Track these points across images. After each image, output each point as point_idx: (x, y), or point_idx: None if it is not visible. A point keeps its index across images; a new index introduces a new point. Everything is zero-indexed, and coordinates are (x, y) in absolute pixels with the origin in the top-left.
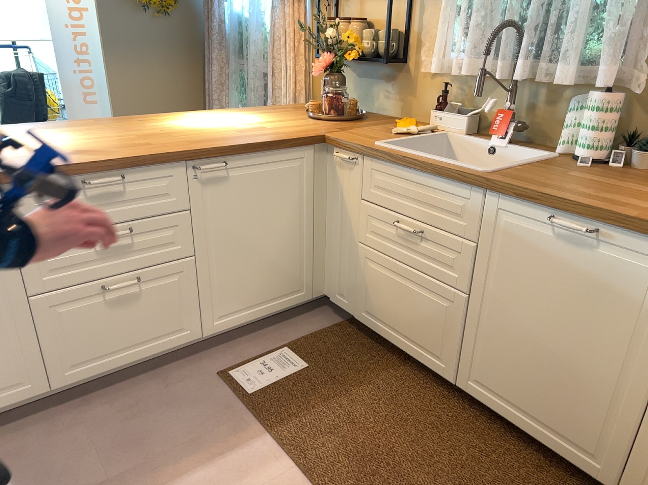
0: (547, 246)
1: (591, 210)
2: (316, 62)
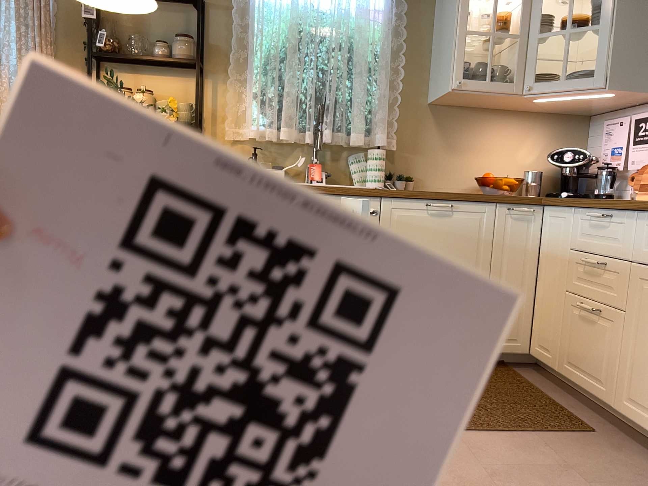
0: (426, 222)
1: (449, 194)
2: None
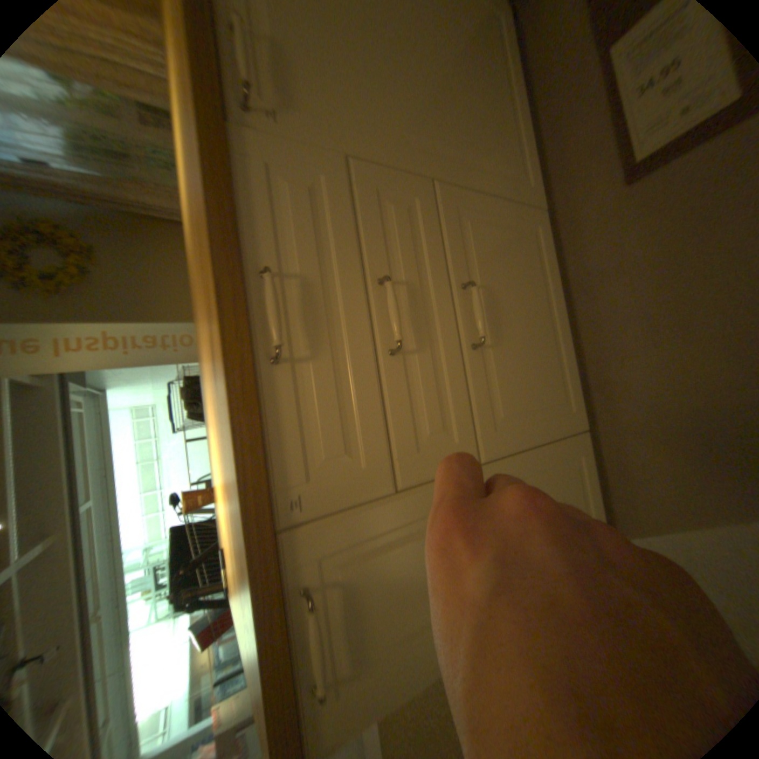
0: None
1: None
2: None
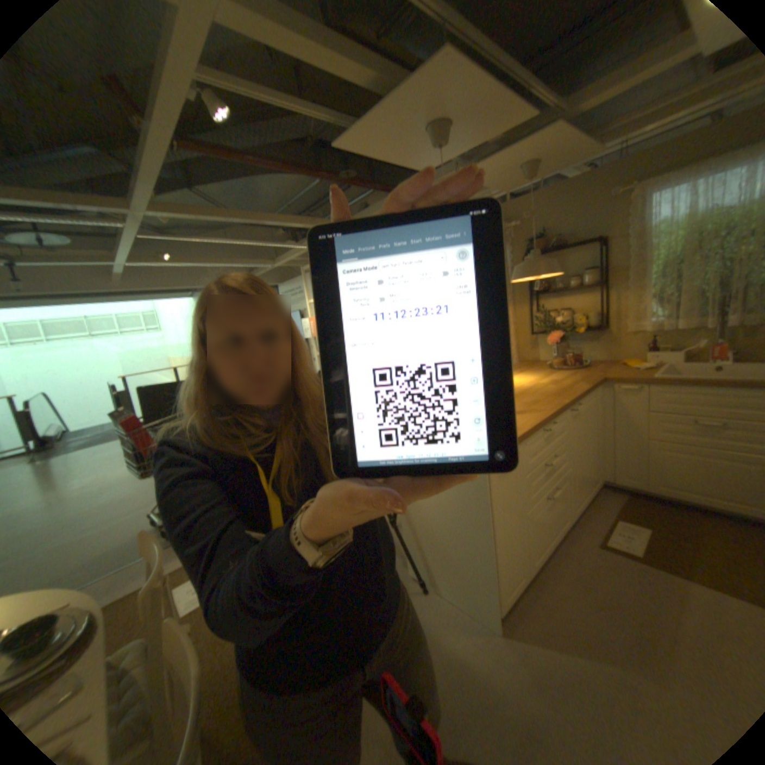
0: None
1: None
2: (549, 336)
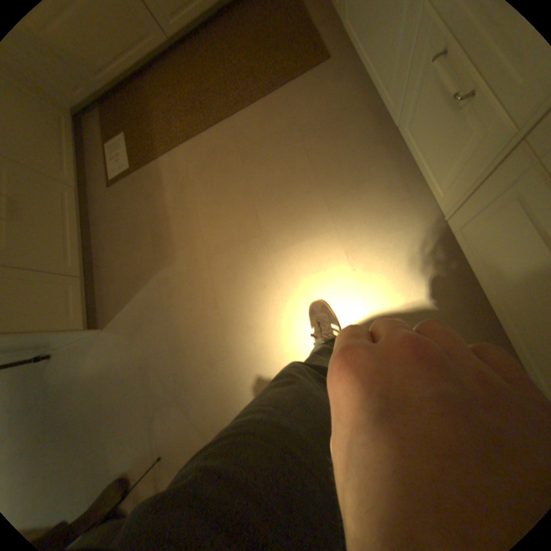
0: None
1: None
2: None
